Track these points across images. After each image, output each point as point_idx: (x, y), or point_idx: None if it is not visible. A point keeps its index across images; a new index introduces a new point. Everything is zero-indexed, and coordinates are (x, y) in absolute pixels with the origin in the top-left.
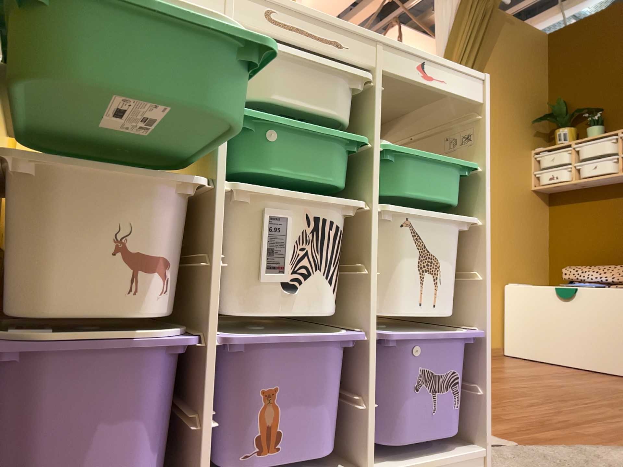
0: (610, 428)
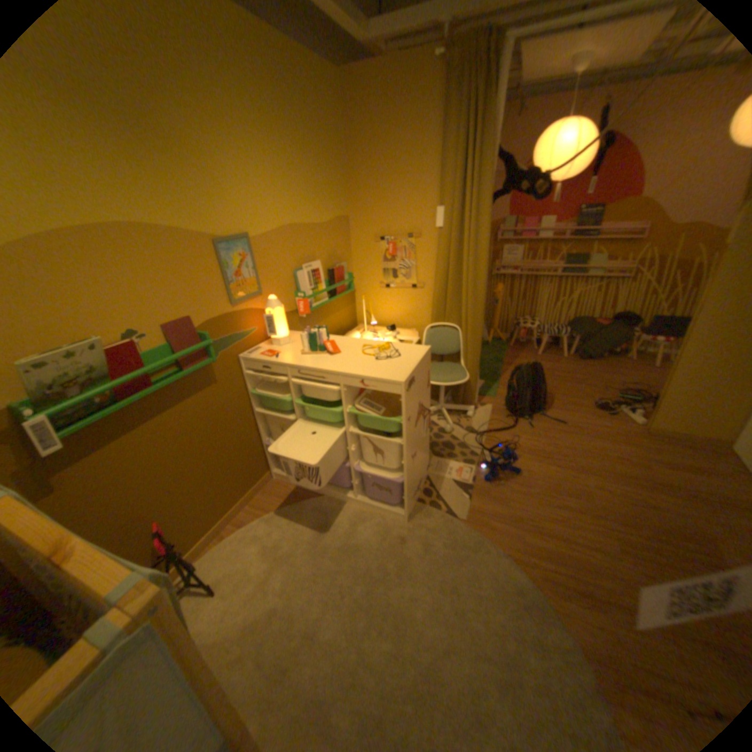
0: (554, 555)
